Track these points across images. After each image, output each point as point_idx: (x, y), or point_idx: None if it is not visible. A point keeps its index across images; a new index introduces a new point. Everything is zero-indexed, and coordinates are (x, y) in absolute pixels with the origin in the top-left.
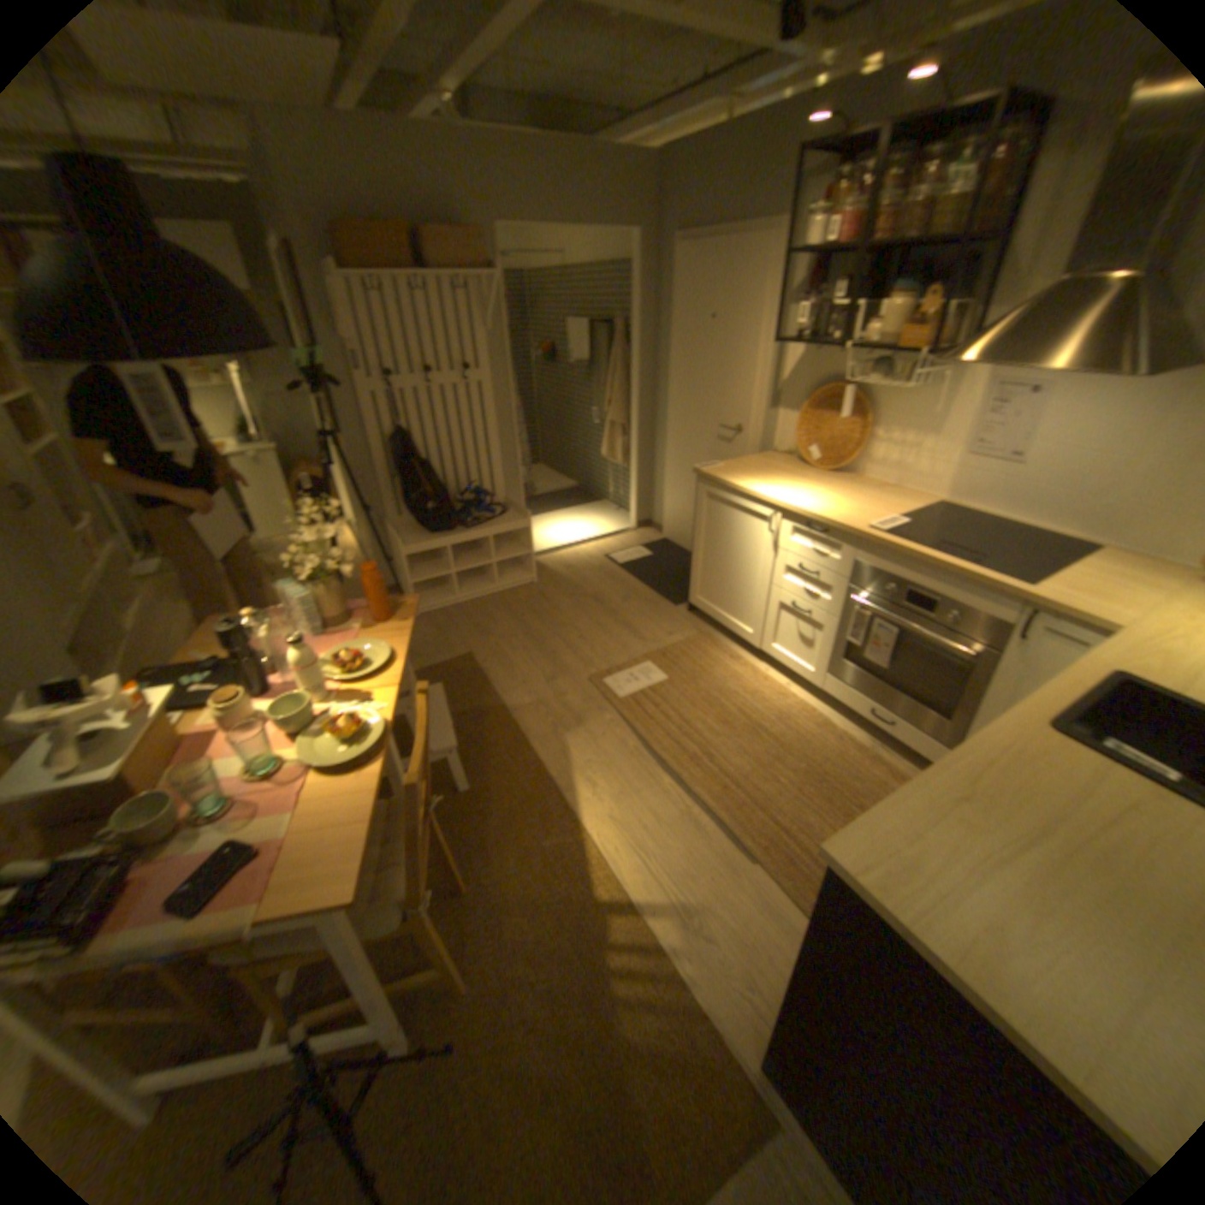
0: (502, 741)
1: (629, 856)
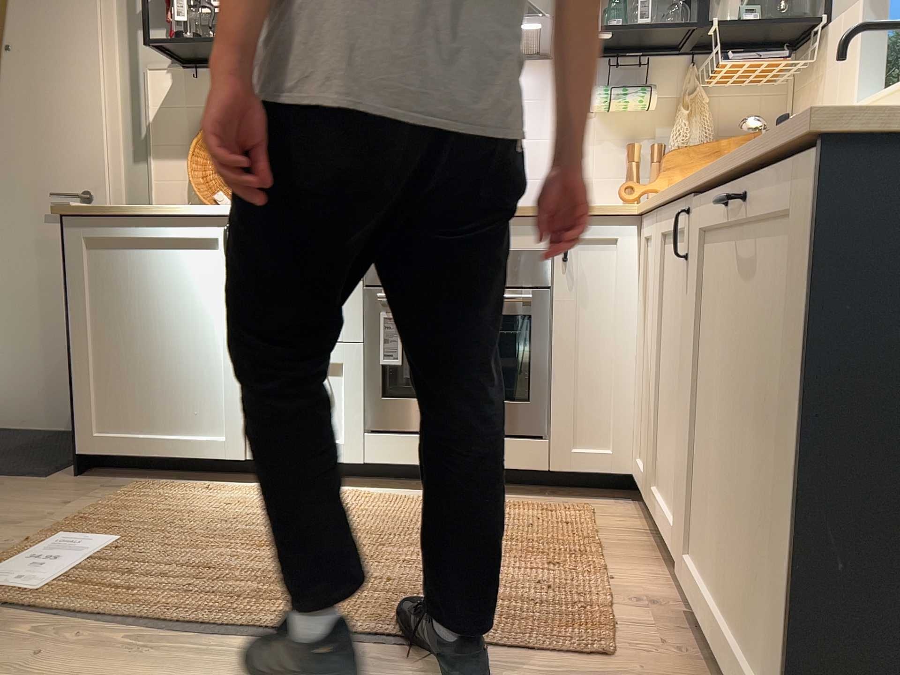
0: None
1: None
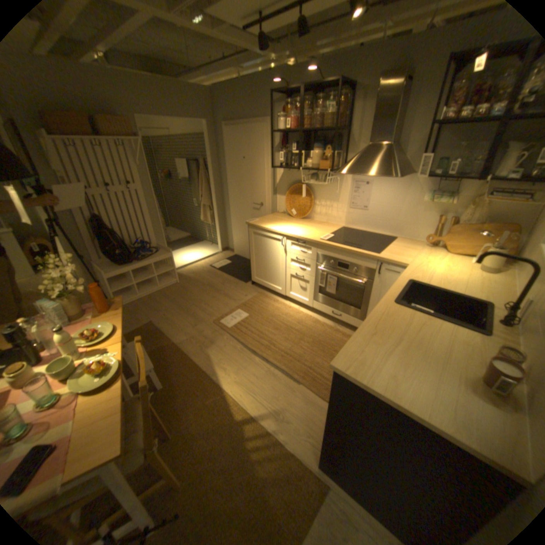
0: (176, 360)
1: (247, 396)
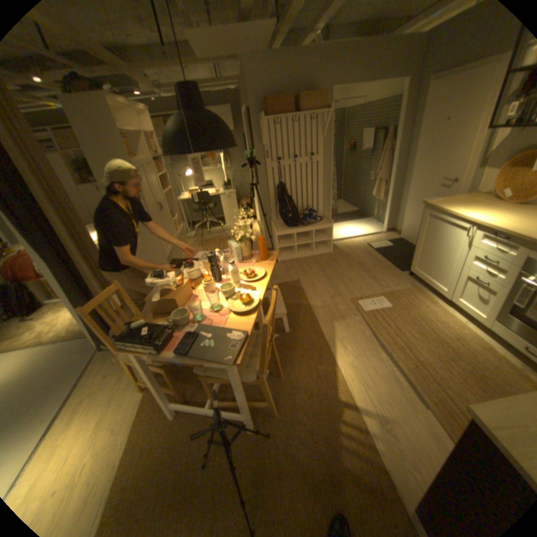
0: (307, 319)
1: (359, 384)
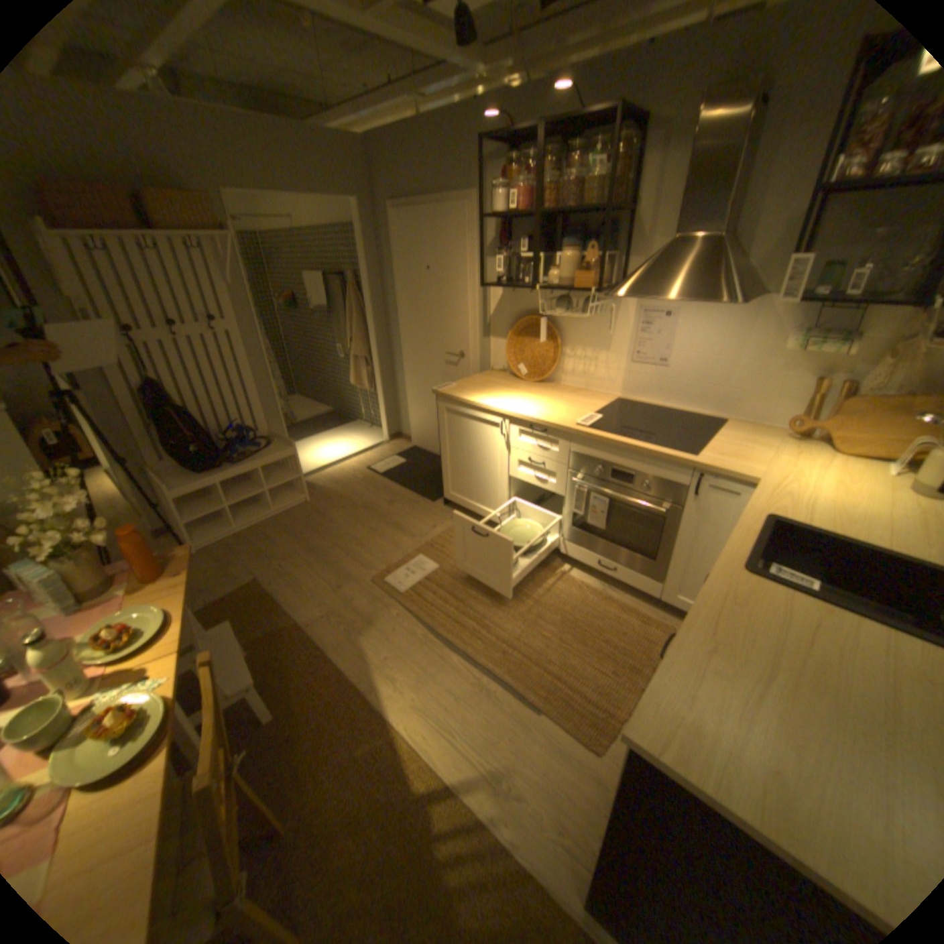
0: (301, 659)
1: (437, 739)
